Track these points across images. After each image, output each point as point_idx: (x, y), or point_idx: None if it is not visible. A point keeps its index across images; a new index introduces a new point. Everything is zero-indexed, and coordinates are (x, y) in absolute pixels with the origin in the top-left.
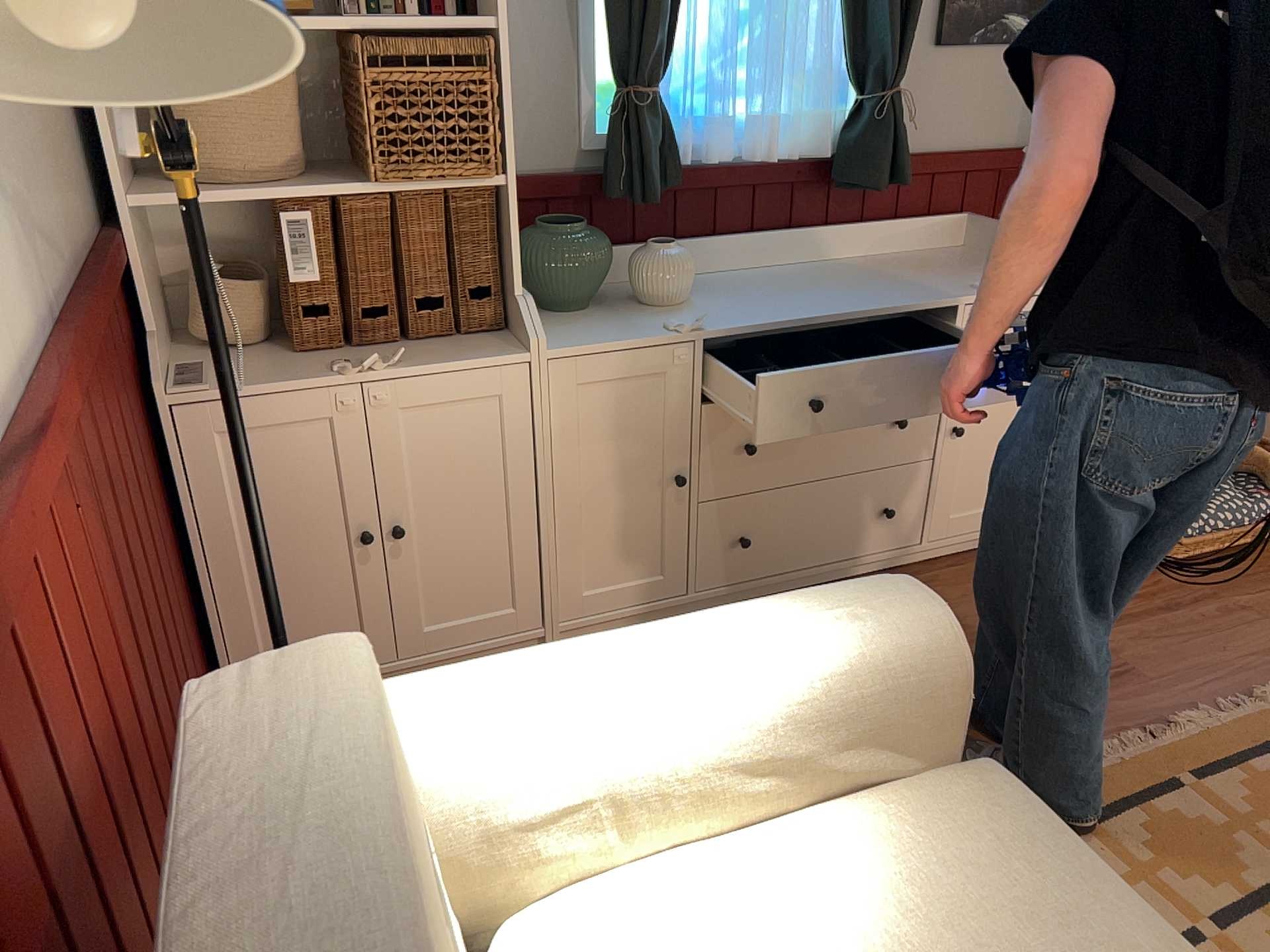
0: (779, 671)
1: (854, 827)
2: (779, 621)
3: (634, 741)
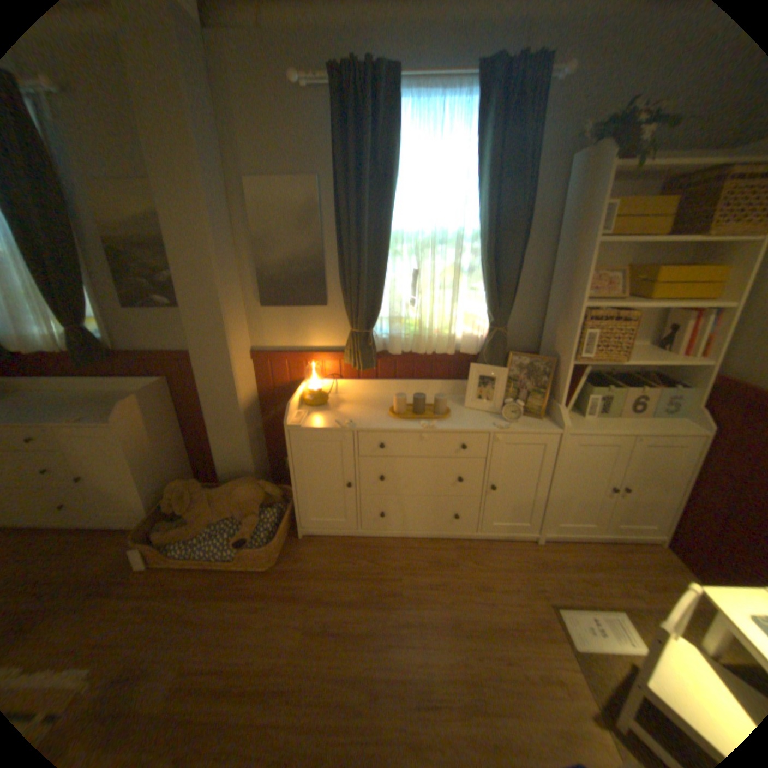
0: None
1: None
2: None
3: None
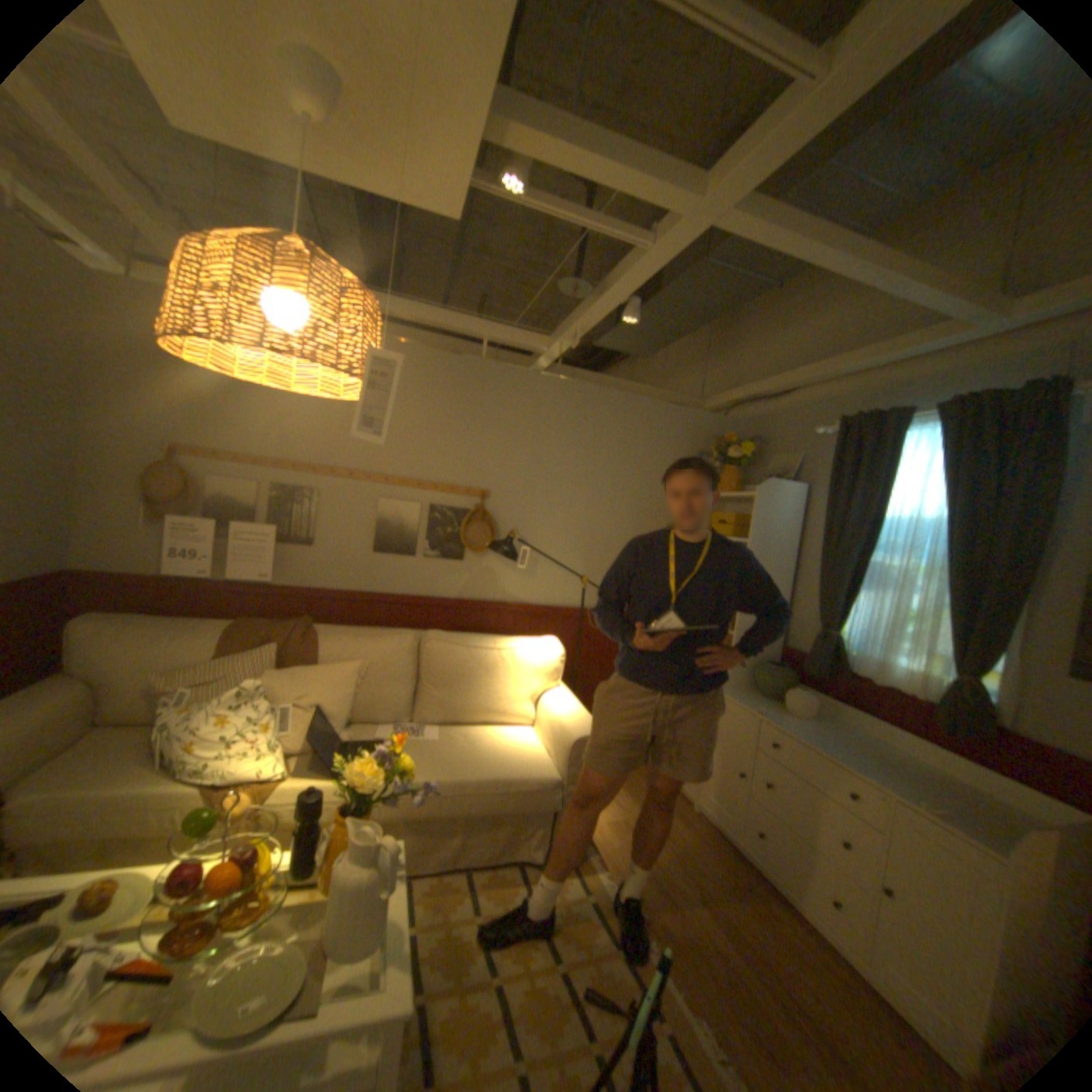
0: (561, 715)
1: (537, 753)
2: (579, 716)
3: (544, 704)
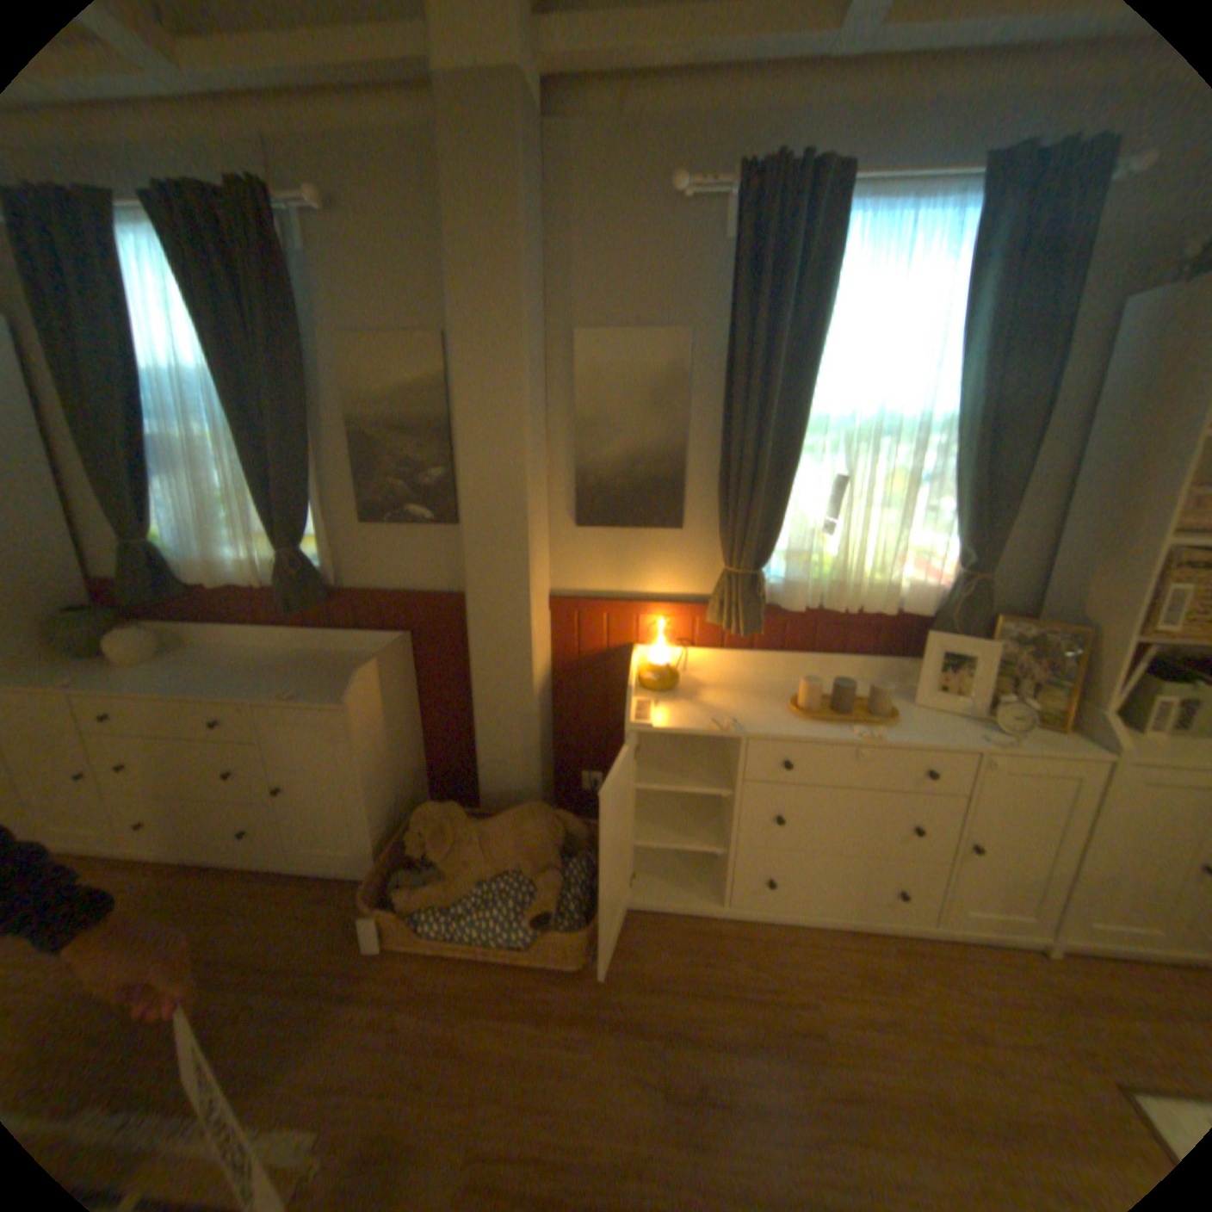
0: None
1: None
2: None
3: None
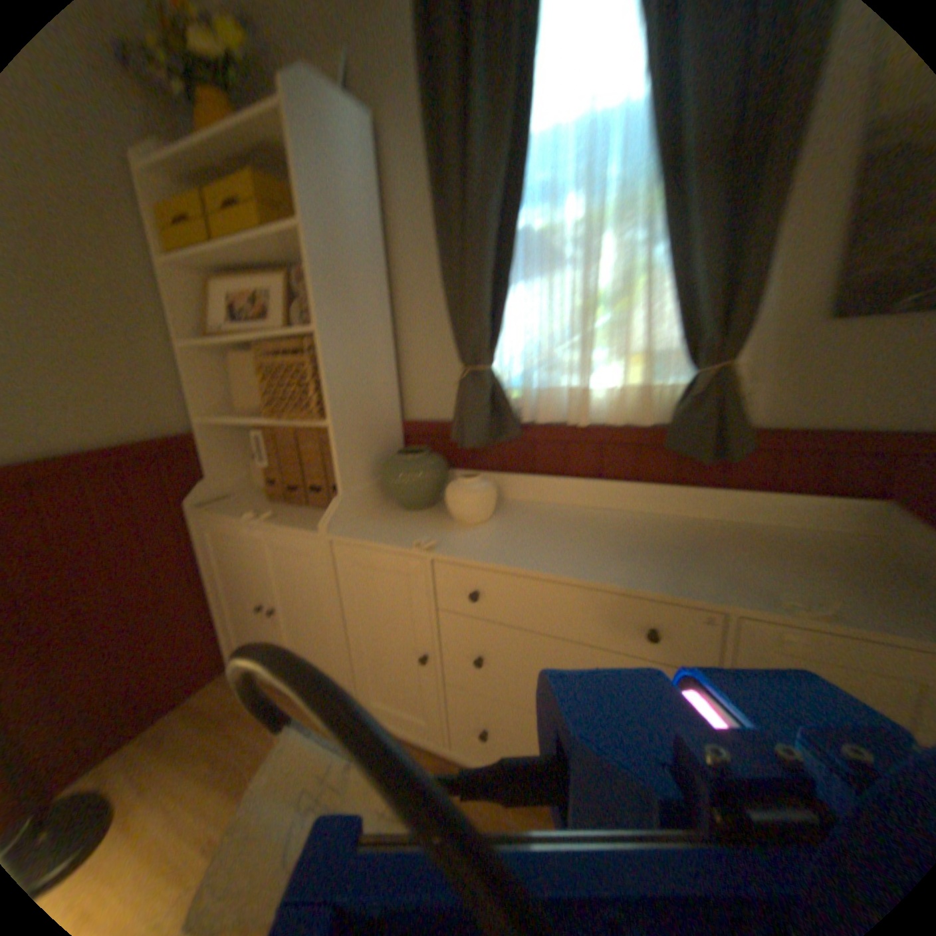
0: None
1: None
2: None
3: None
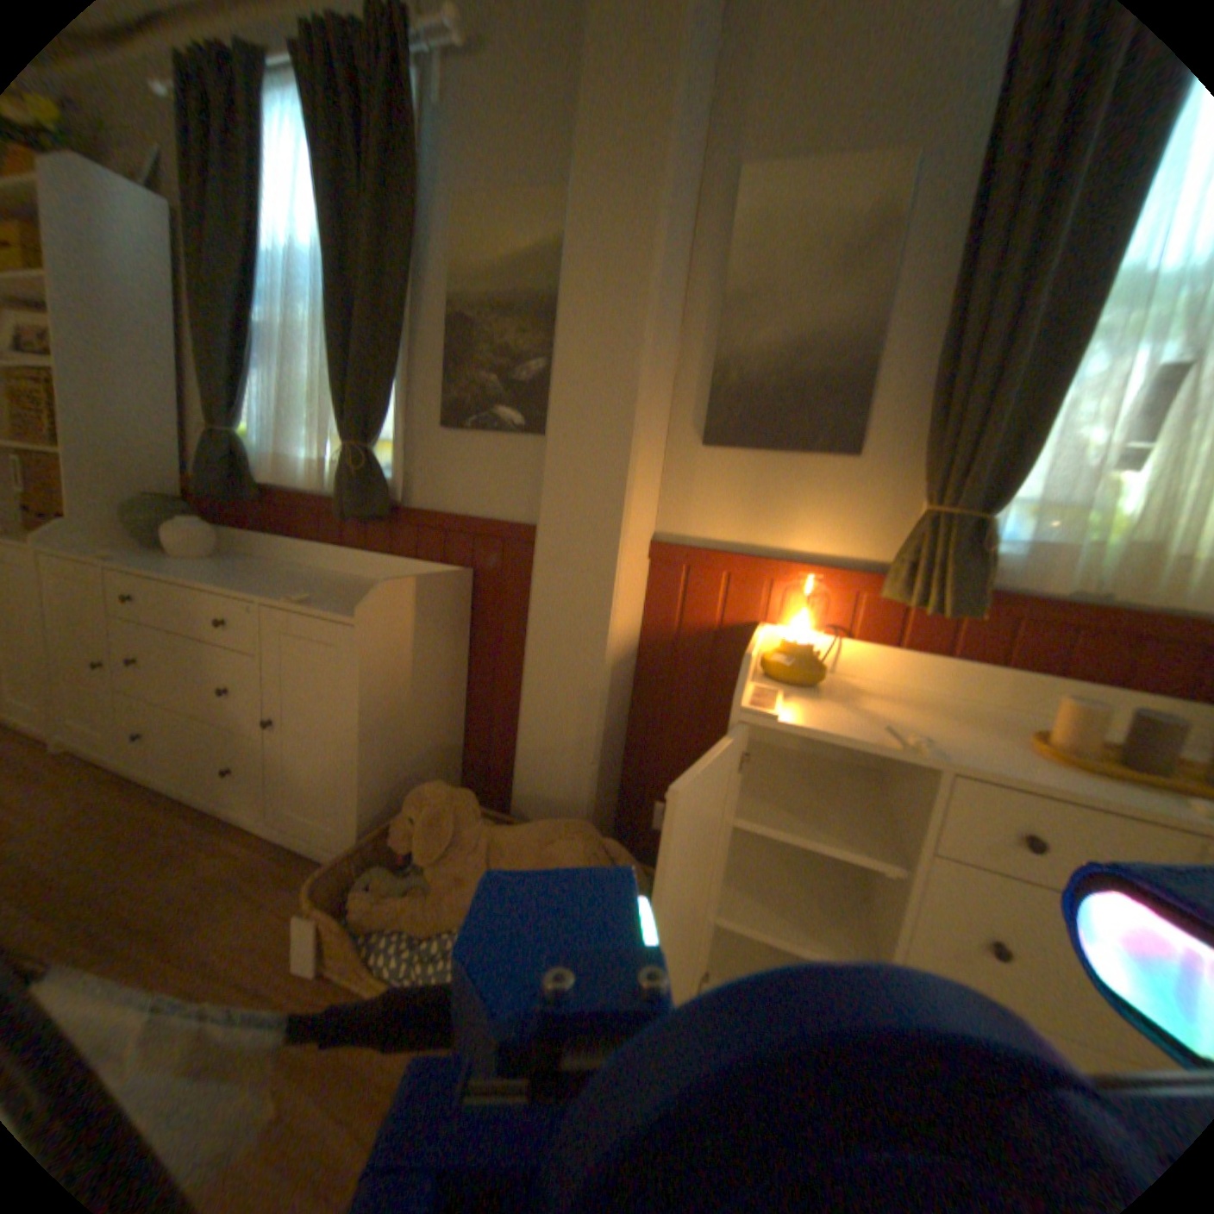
0: None
1: None
2: None
3: None
